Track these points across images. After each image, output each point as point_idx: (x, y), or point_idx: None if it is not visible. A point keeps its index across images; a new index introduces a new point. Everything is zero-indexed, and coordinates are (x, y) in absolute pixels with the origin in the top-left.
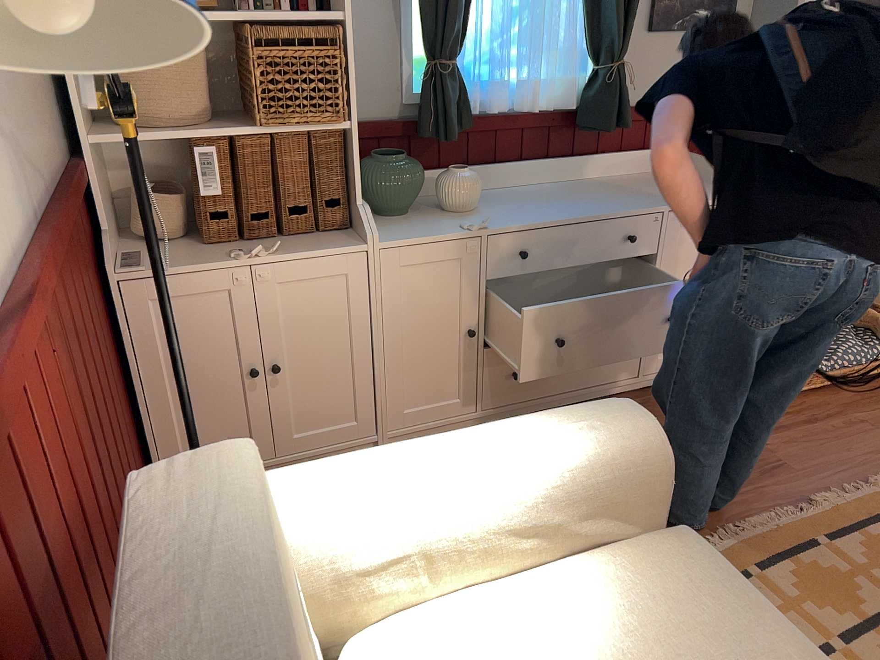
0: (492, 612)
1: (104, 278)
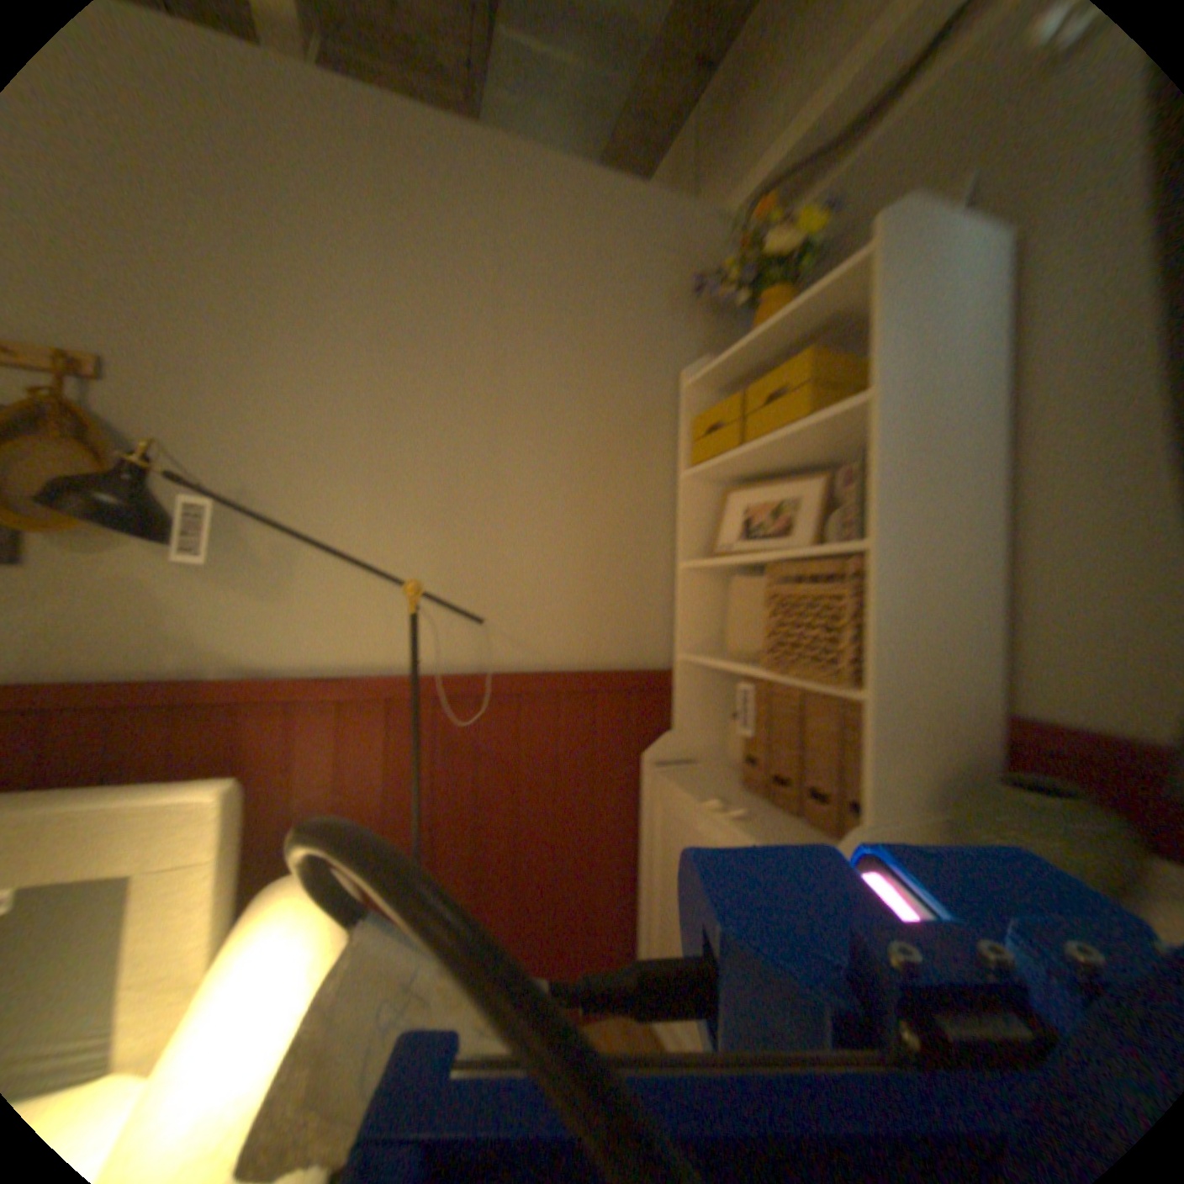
0: None
1: (646, 761)
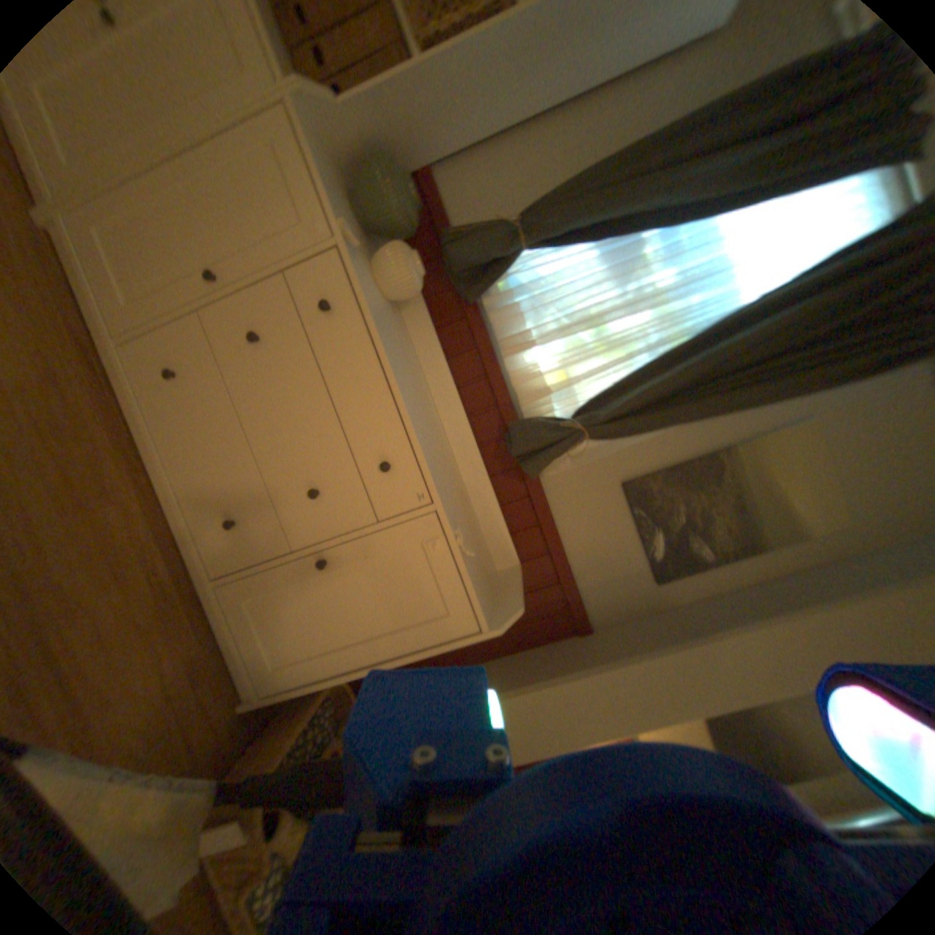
0: None
1: None
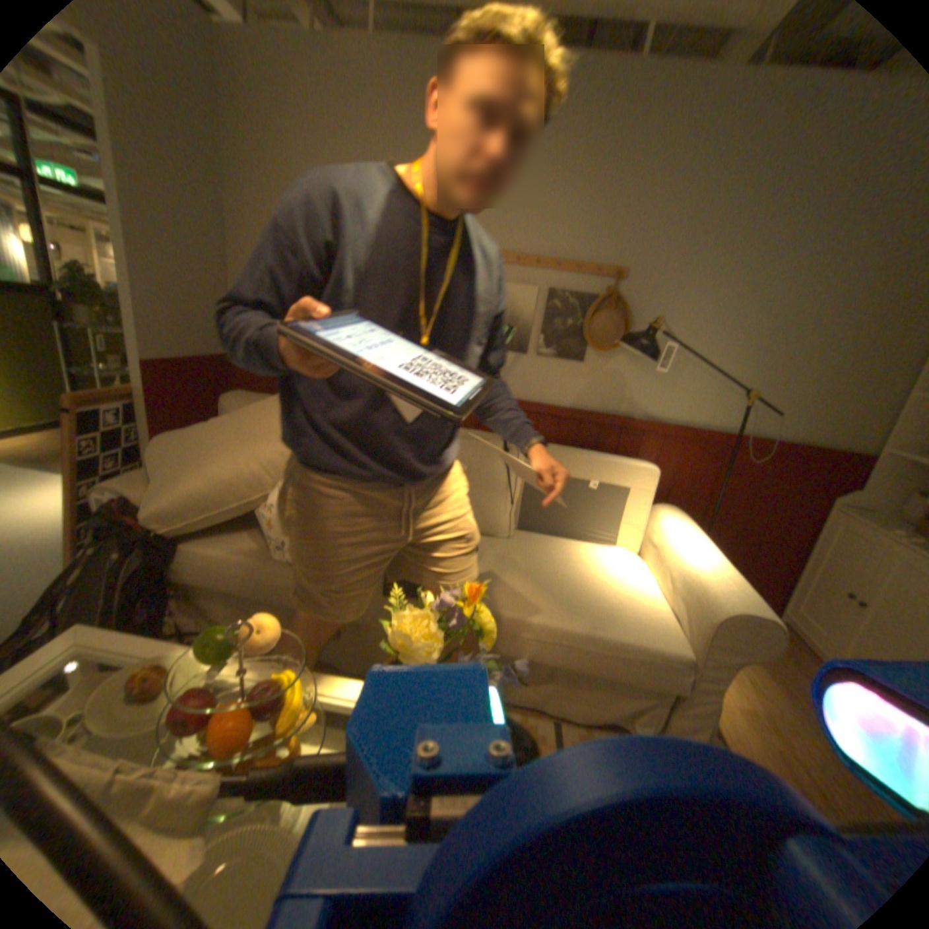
0: (642, 580)
1: (834, 504)
